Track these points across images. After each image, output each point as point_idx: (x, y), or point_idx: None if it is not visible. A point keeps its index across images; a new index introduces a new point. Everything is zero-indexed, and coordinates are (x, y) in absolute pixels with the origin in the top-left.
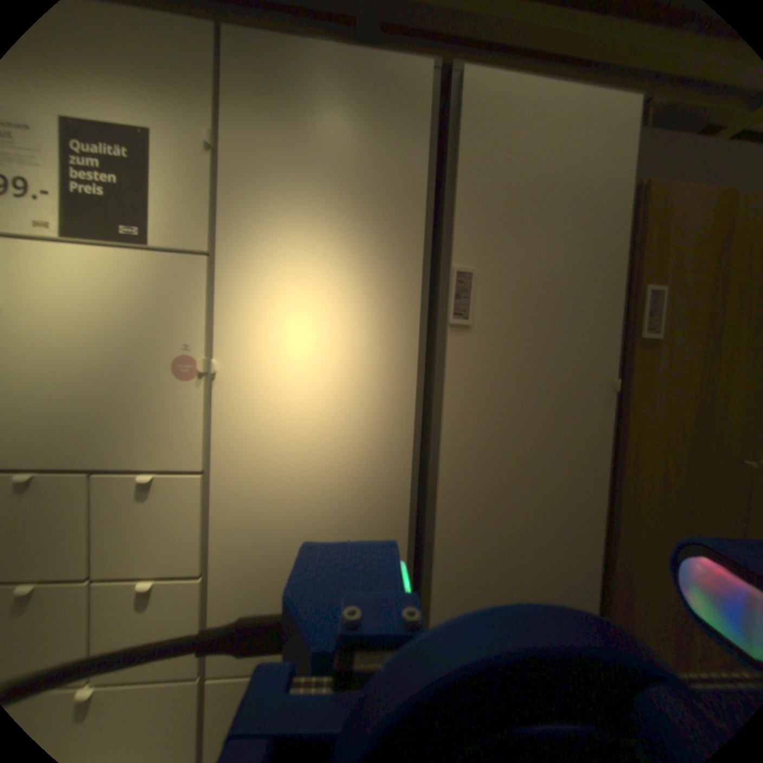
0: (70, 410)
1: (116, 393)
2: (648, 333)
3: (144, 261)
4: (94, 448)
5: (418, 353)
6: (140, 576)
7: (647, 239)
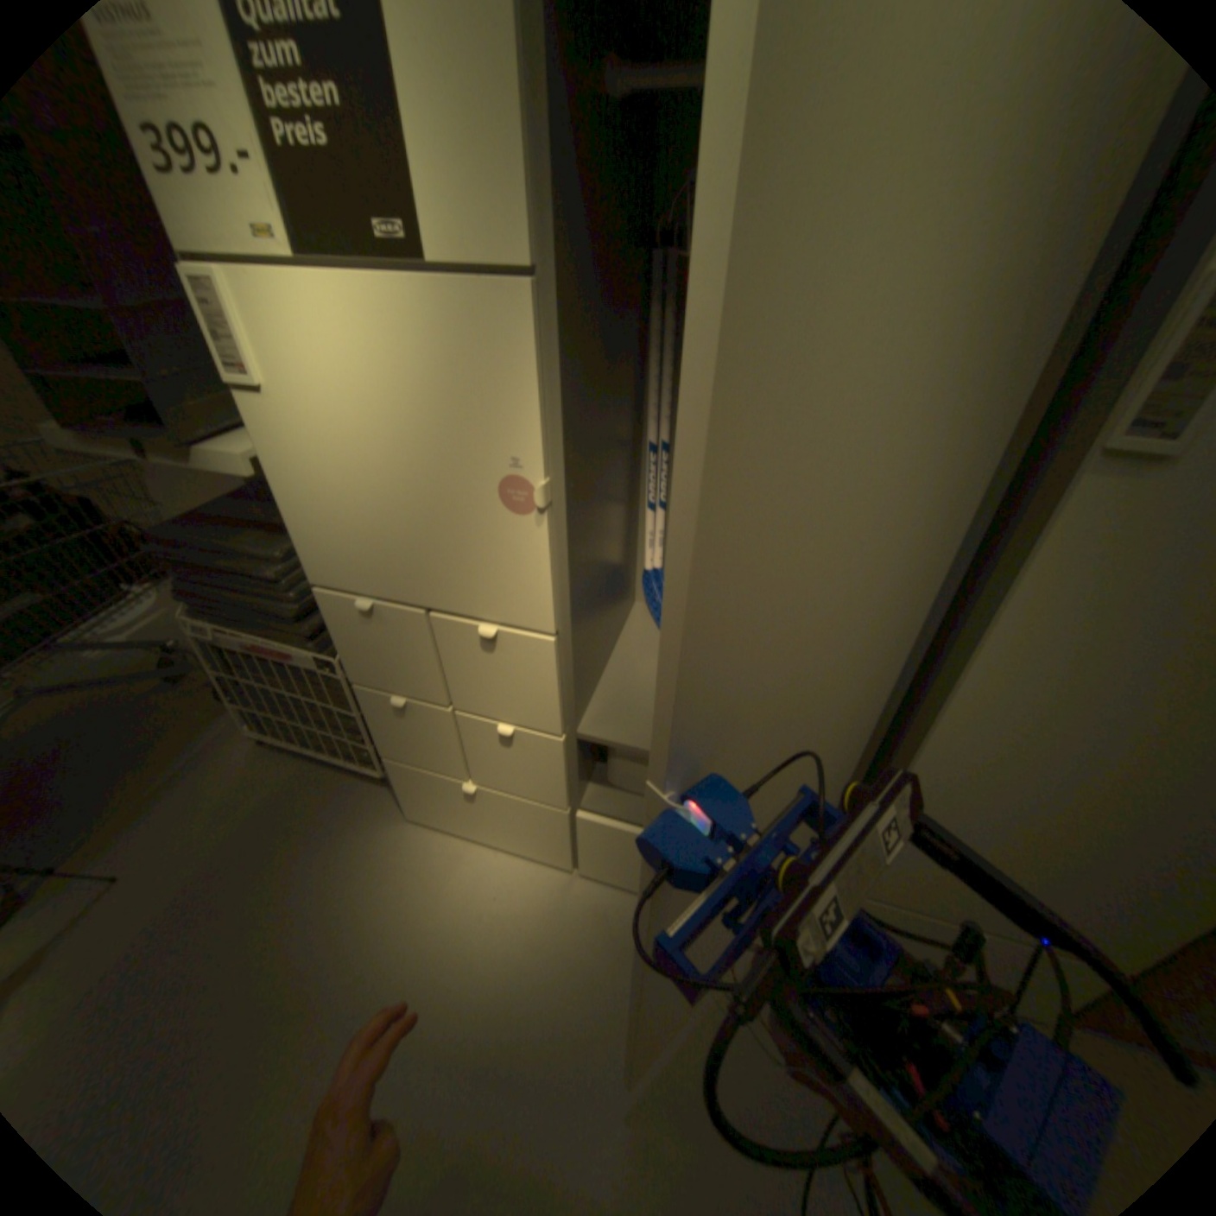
0: (389, 534)
1: (435, 518)
2: None
3: (429, 293)
4: (427, 583)
5: (984, 500)
6: (502, 717)
7: None
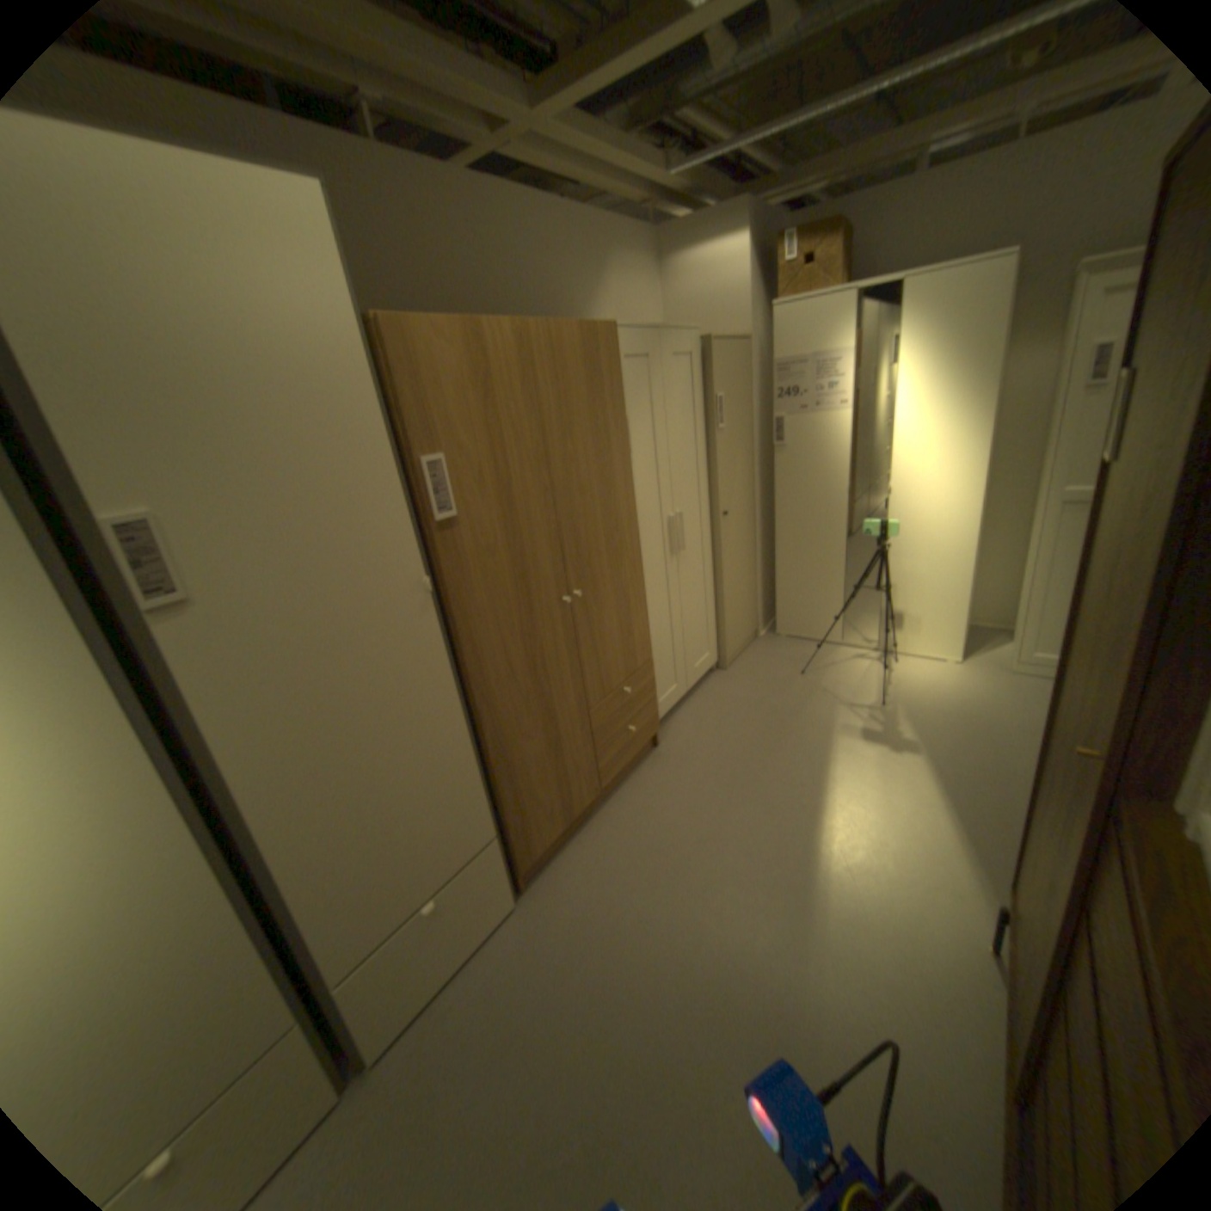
0: None
1: None
2: (440, 513)
3: None
4: None
5: (108, 671)
6: None
7: (401, 397)
